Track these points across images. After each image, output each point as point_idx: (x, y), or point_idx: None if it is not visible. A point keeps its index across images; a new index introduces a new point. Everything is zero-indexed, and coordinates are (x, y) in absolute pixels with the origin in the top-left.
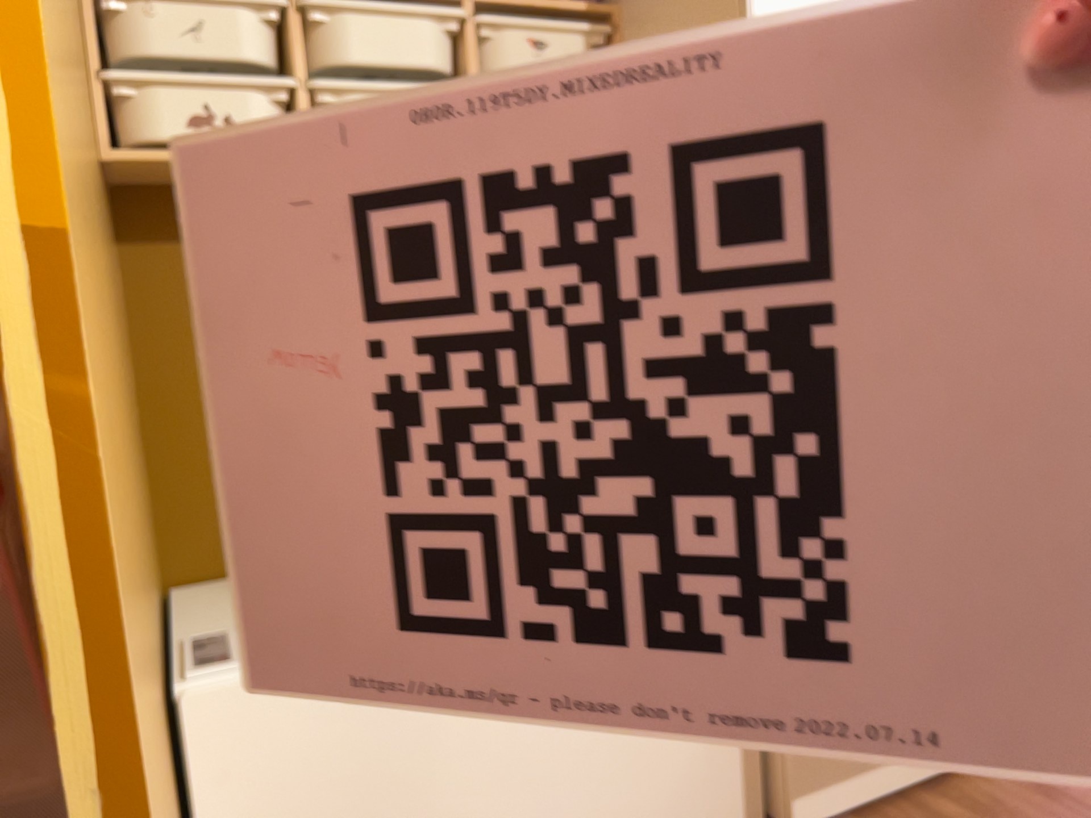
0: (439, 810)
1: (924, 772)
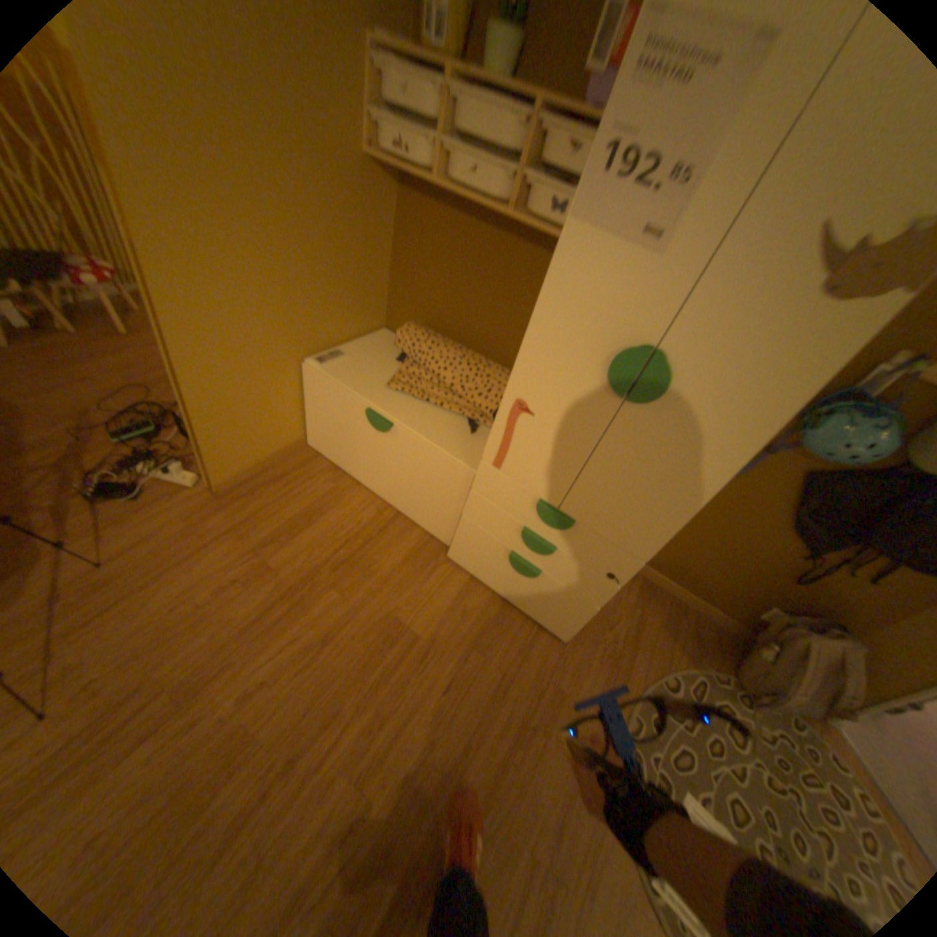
0: (356, 445)
1: (505, 595)
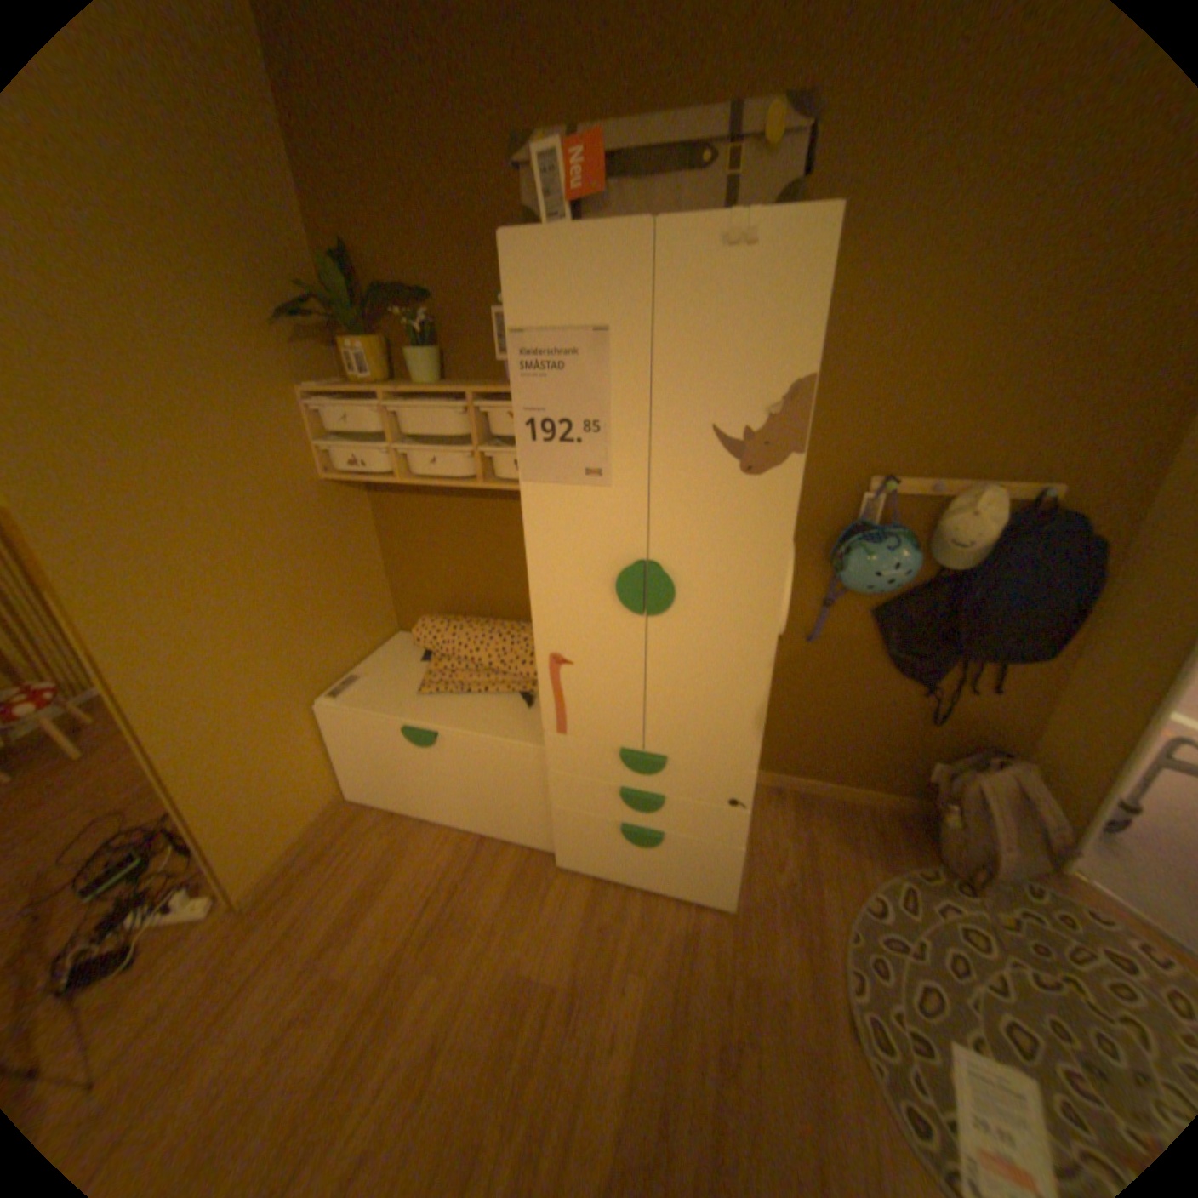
0: (403, 775)
1: (641, 885)
